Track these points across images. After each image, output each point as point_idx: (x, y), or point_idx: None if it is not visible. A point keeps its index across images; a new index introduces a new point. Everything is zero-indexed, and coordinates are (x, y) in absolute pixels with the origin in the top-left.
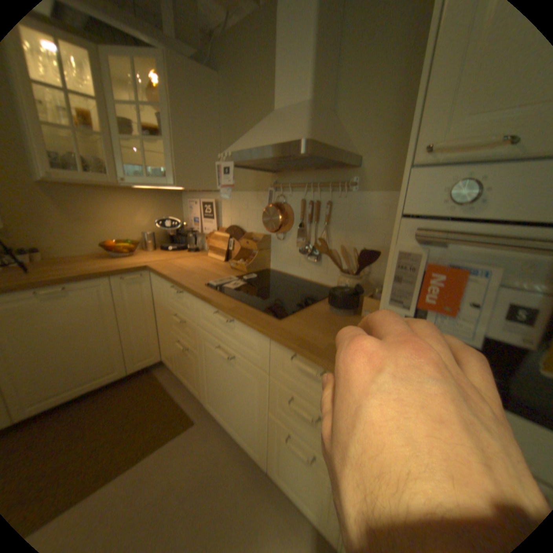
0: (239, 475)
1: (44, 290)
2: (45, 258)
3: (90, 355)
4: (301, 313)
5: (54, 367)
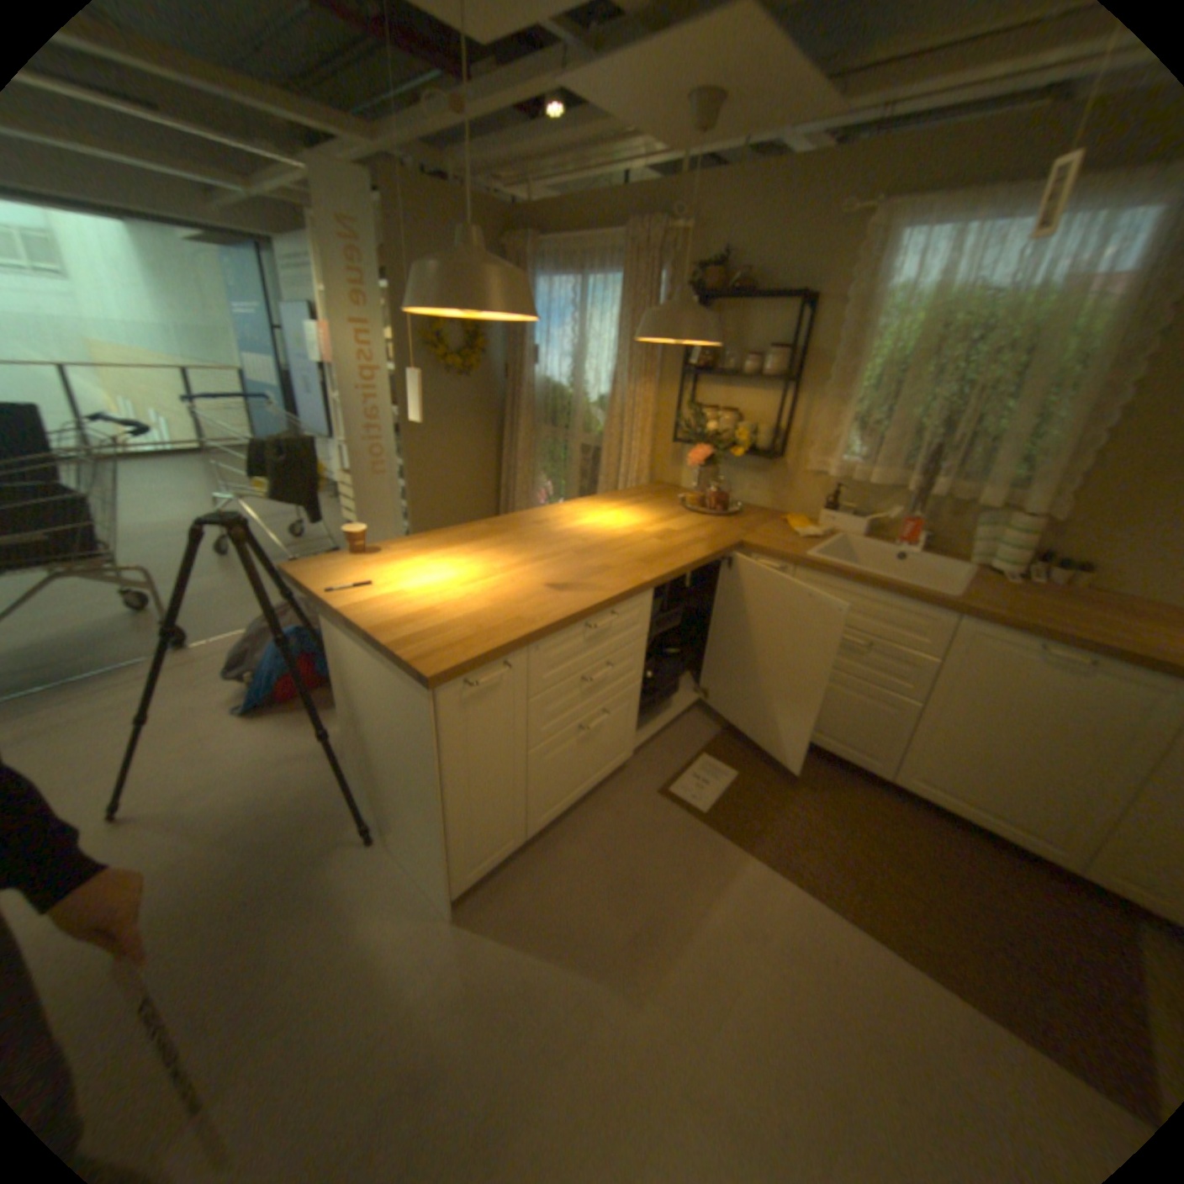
0: None
1: (1066, 649)
2: (1098, 586)
3: (1050, 790)
4: None
5: (987, 762)
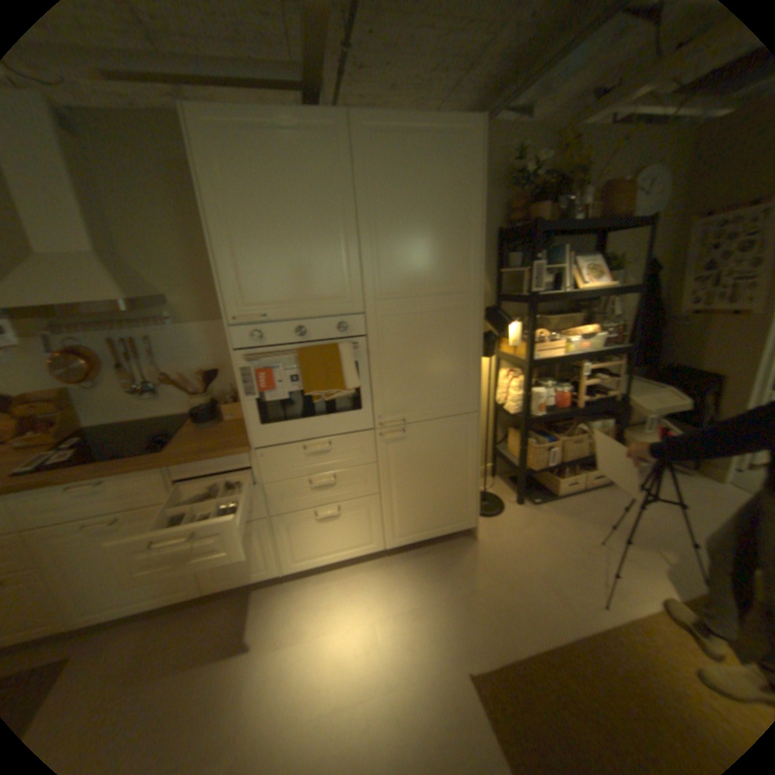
0: (175, 626)
1: None
2: None
3: None
4: (176, 440)
5: None
